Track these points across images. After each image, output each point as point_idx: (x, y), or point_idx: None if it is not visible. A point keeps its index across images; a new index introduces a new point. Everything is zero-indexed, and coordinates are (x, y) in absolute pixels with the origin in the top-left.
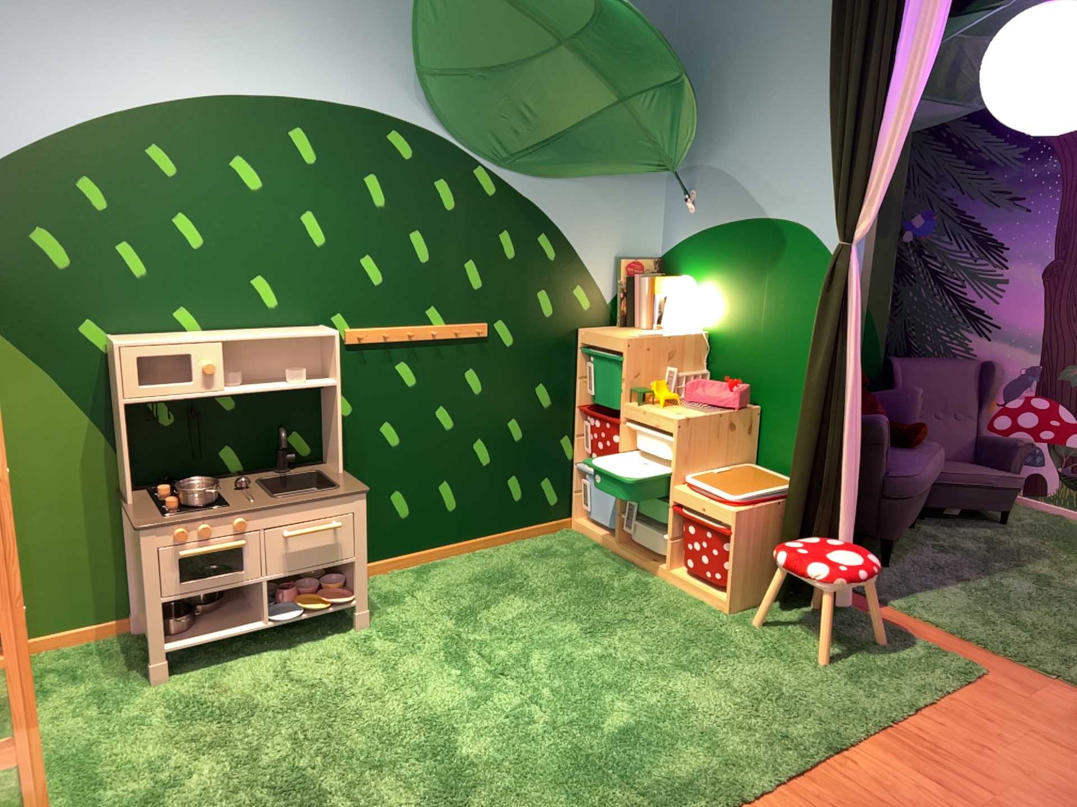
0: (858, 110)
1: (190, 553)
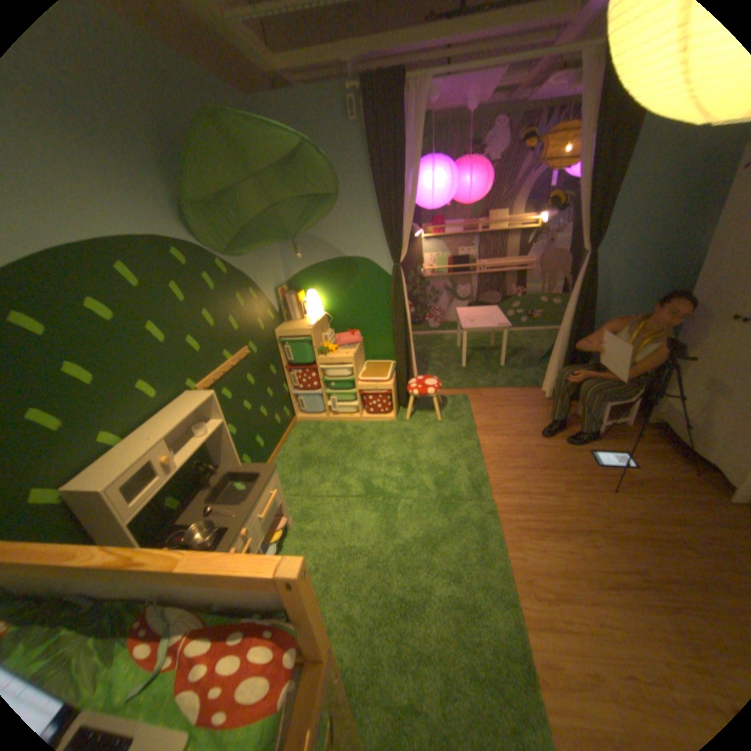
0: (395, 207)
1: None
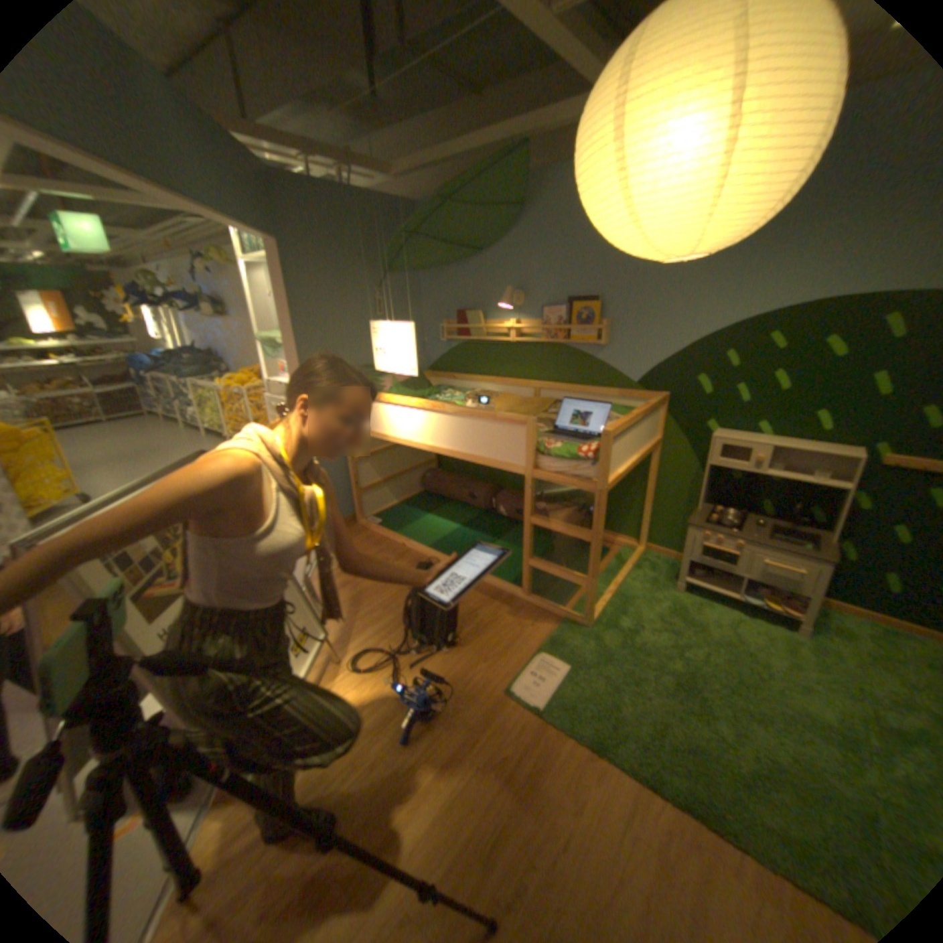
0: None
1: (707, 546)
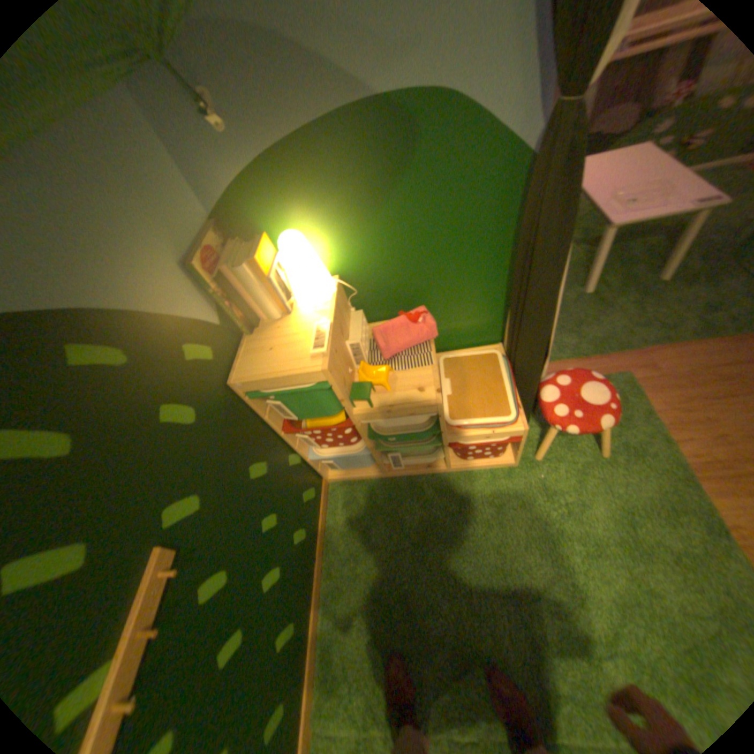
0: None
1: None
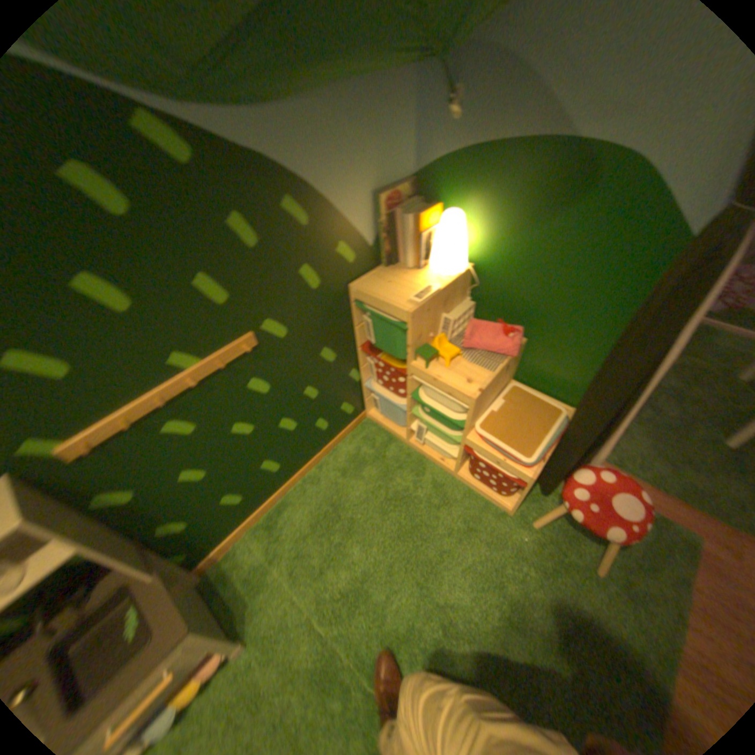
0: None
1: None
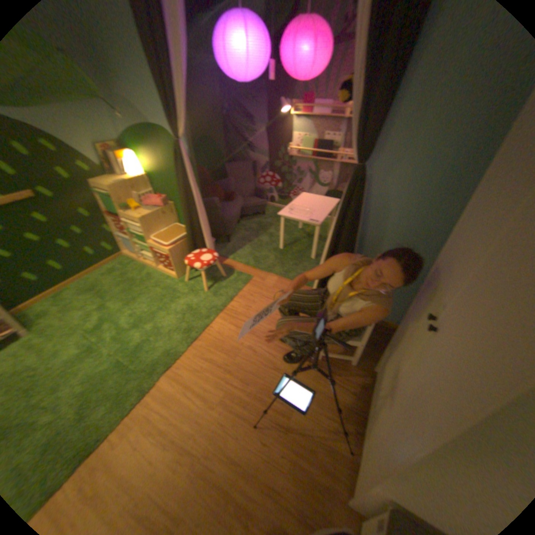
0: (160, 73)
1: None
